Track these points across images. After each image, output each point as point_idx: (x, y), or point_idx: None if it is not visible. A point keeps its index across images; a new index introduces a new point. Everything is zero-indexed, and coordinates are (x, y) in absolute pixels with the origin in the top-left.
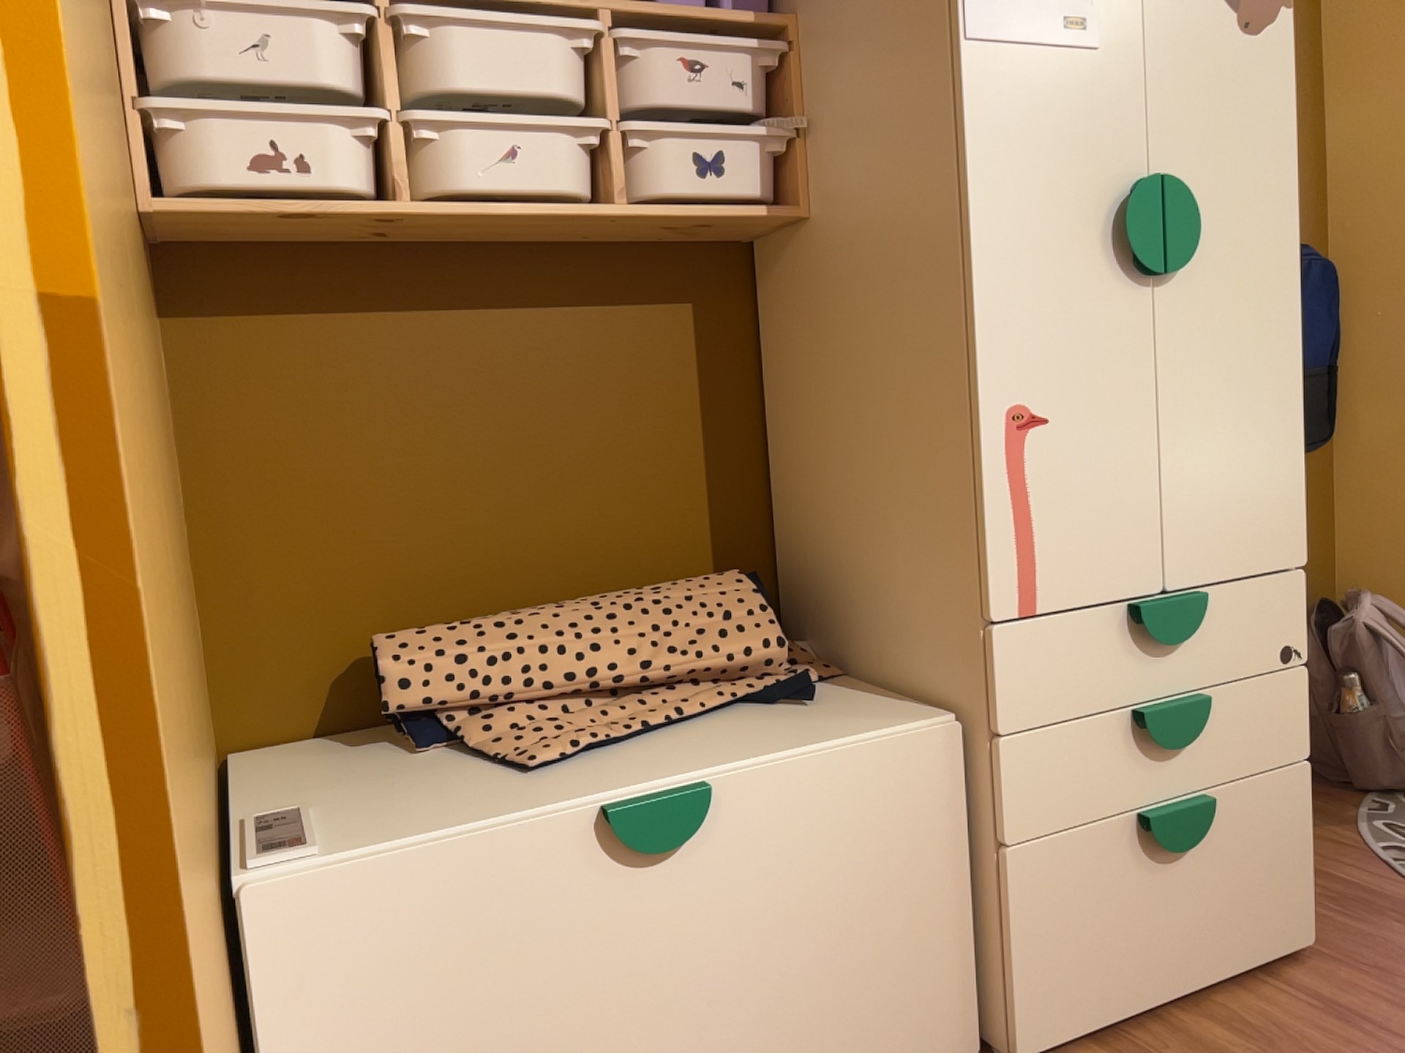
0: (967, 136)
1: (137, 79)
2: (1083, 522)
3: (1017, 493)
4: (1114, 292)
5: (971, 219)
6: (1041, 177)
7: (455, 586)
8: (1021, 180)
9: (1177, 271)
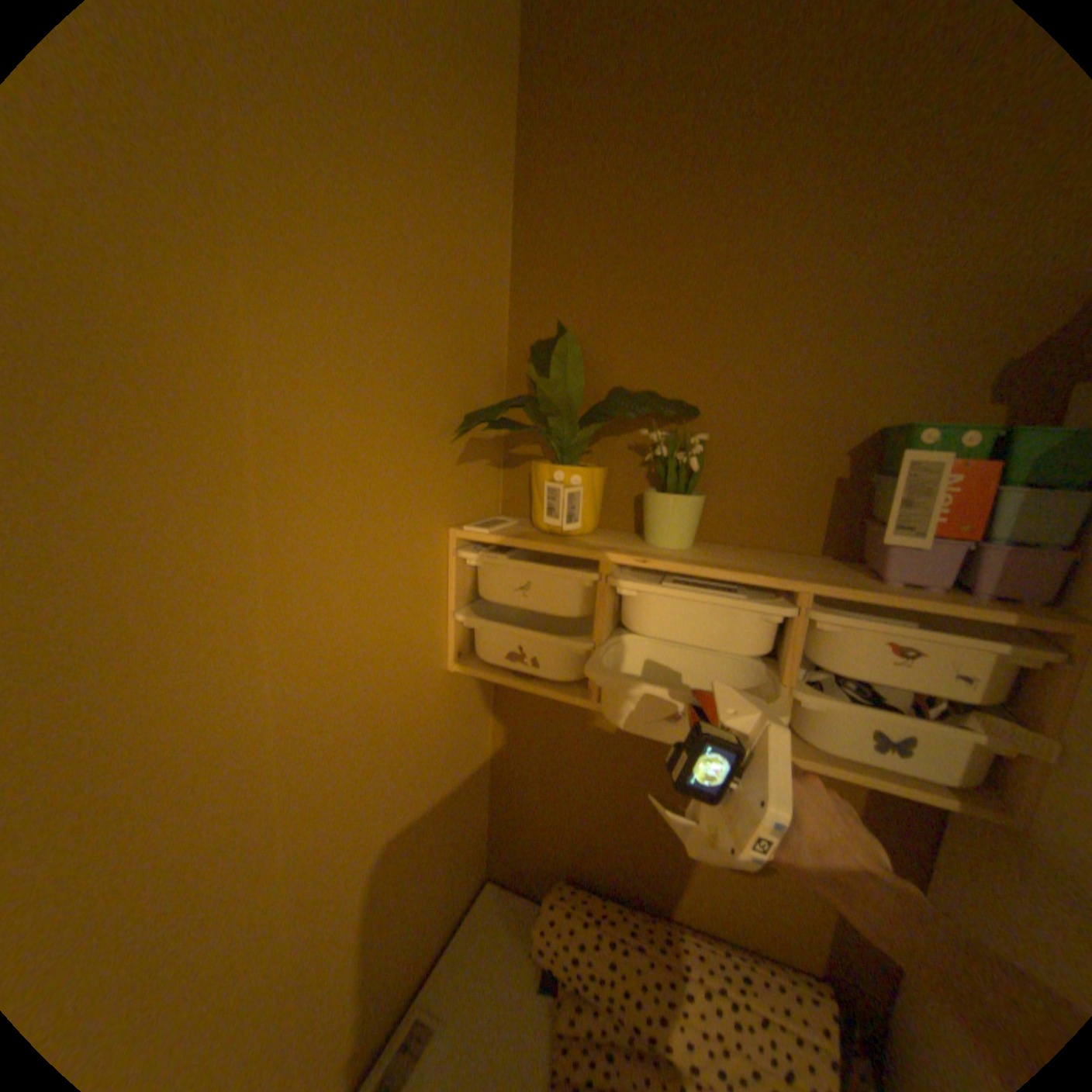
0: None
1: (466, 586)
2: None
3: None
4: None
5: None
6: None
7: (618, 868)
8: None
9: None
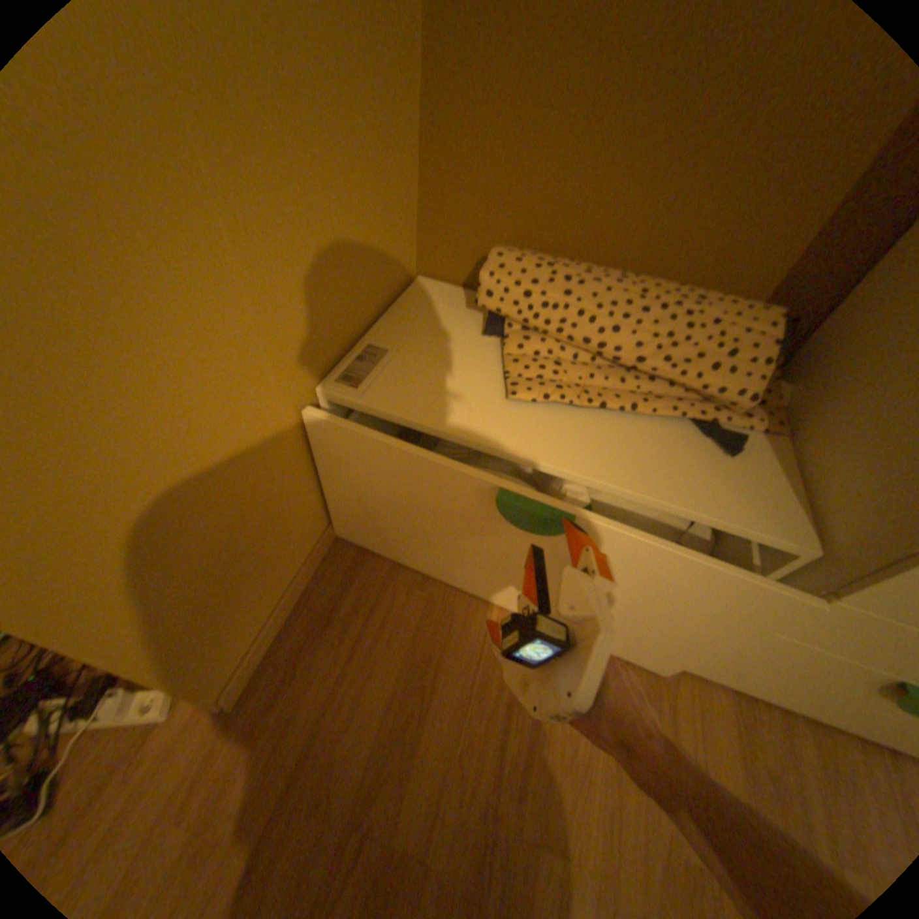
0: None
1: None
2: None
3: None
4: None
5: None
6: None
7: (569, 224)
8: None
9: None
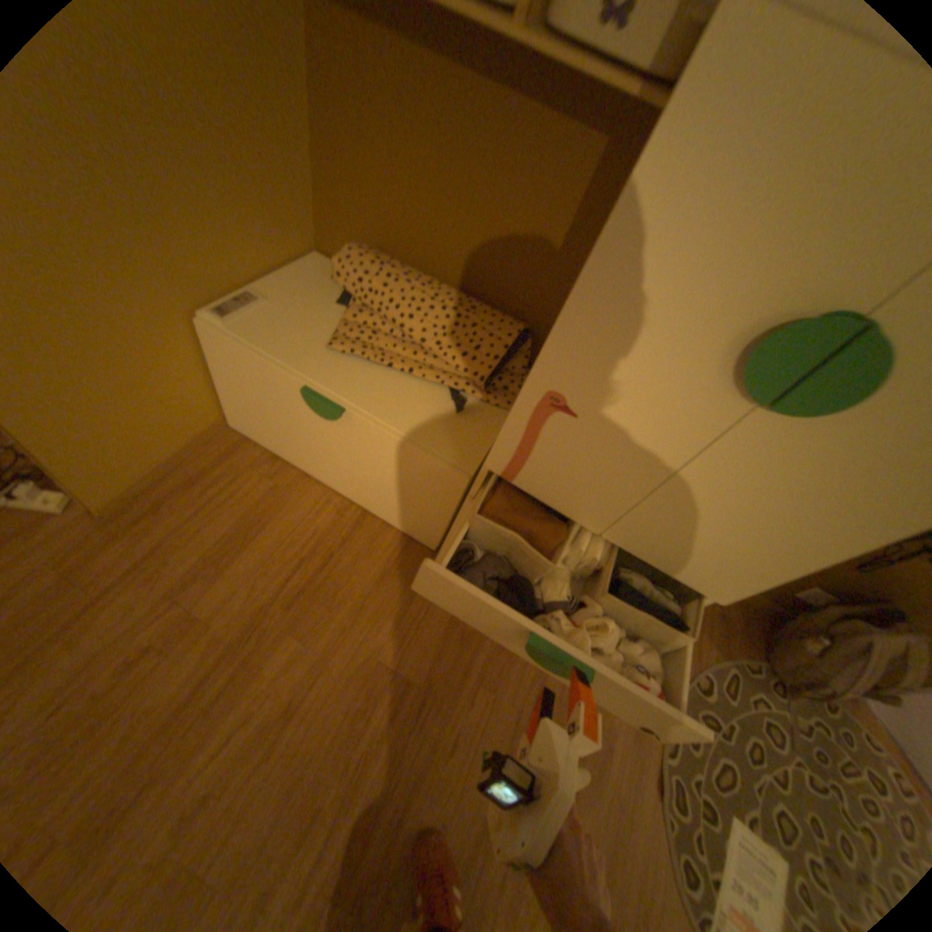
0: (656, 143)
1: None
2: (566, 474)
3: (529, 432)
4: (707, 384)
5: (606, 238)
6: (713, 239)
7: (408, 240)
8: (685, 230)
9: (793, 414)
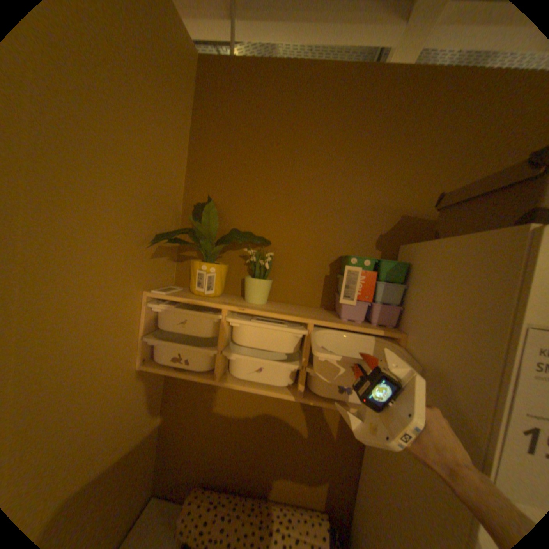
0: None
1: (151, 323)
2: None
3: None
4: None
5: None
6: None
7: (228, 473)
8: None
9: None
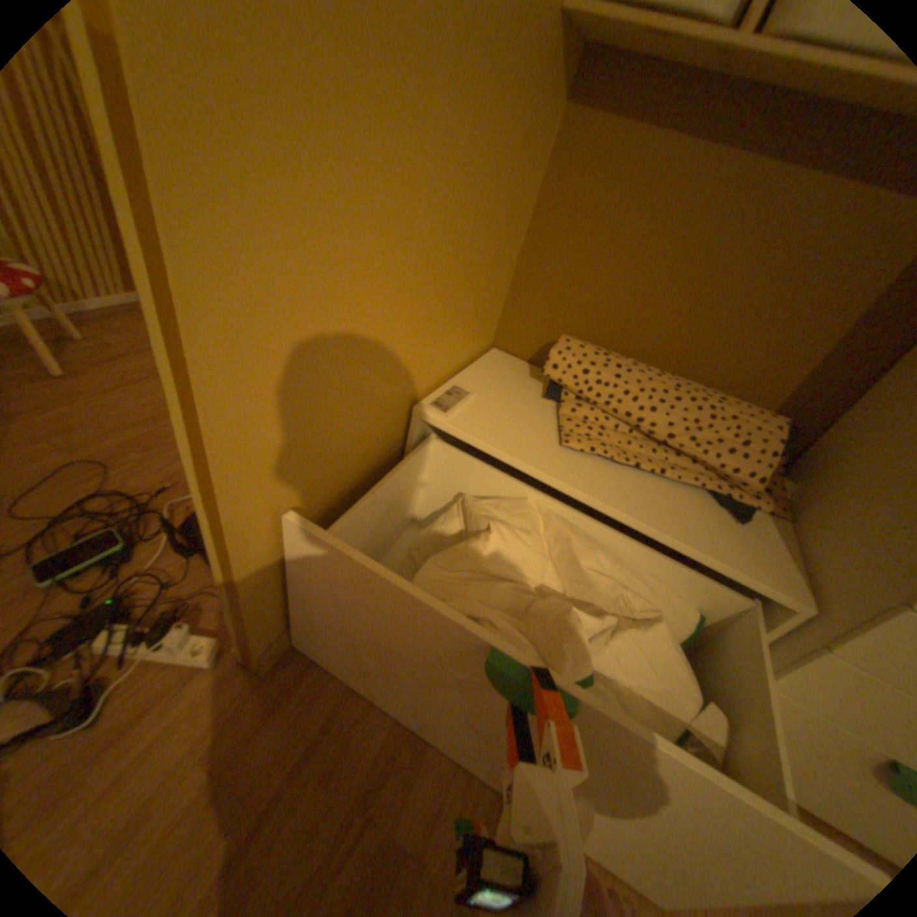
0: None
1: None
2: None
3: None
4: None
5: None
6: None
7: (622, 330)
8: None
9: None
